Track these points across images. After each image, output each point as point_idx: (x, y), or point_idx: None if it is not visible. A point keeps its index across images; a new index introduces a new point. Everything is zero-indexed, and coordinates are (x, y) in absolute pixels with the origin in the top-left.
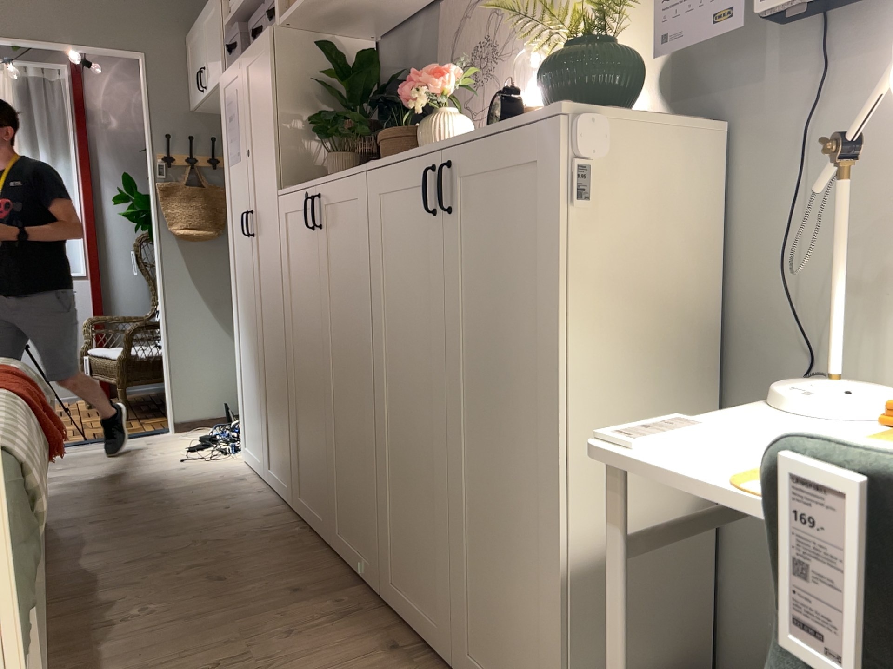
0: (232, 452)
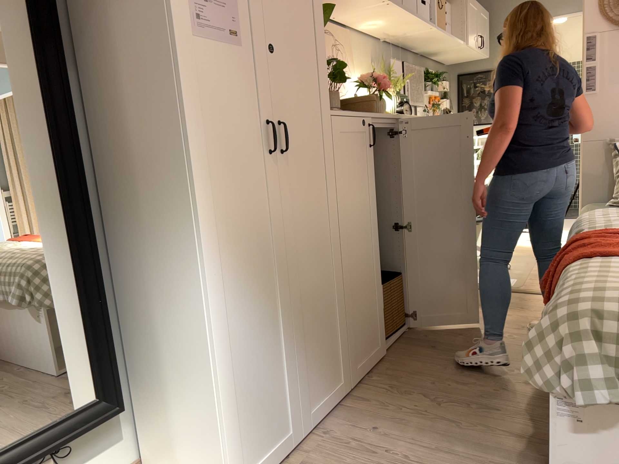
0: None
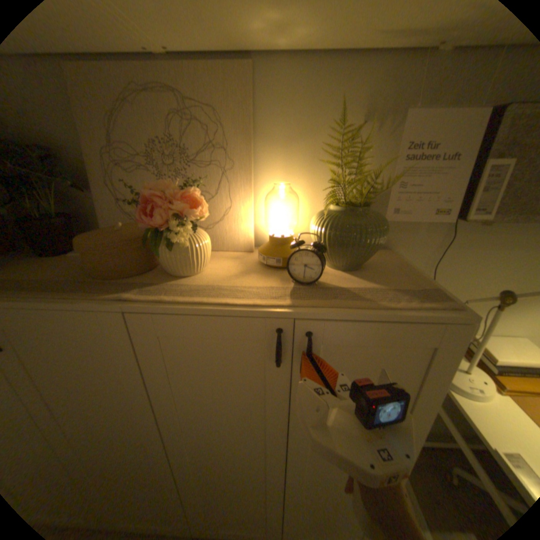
0: None
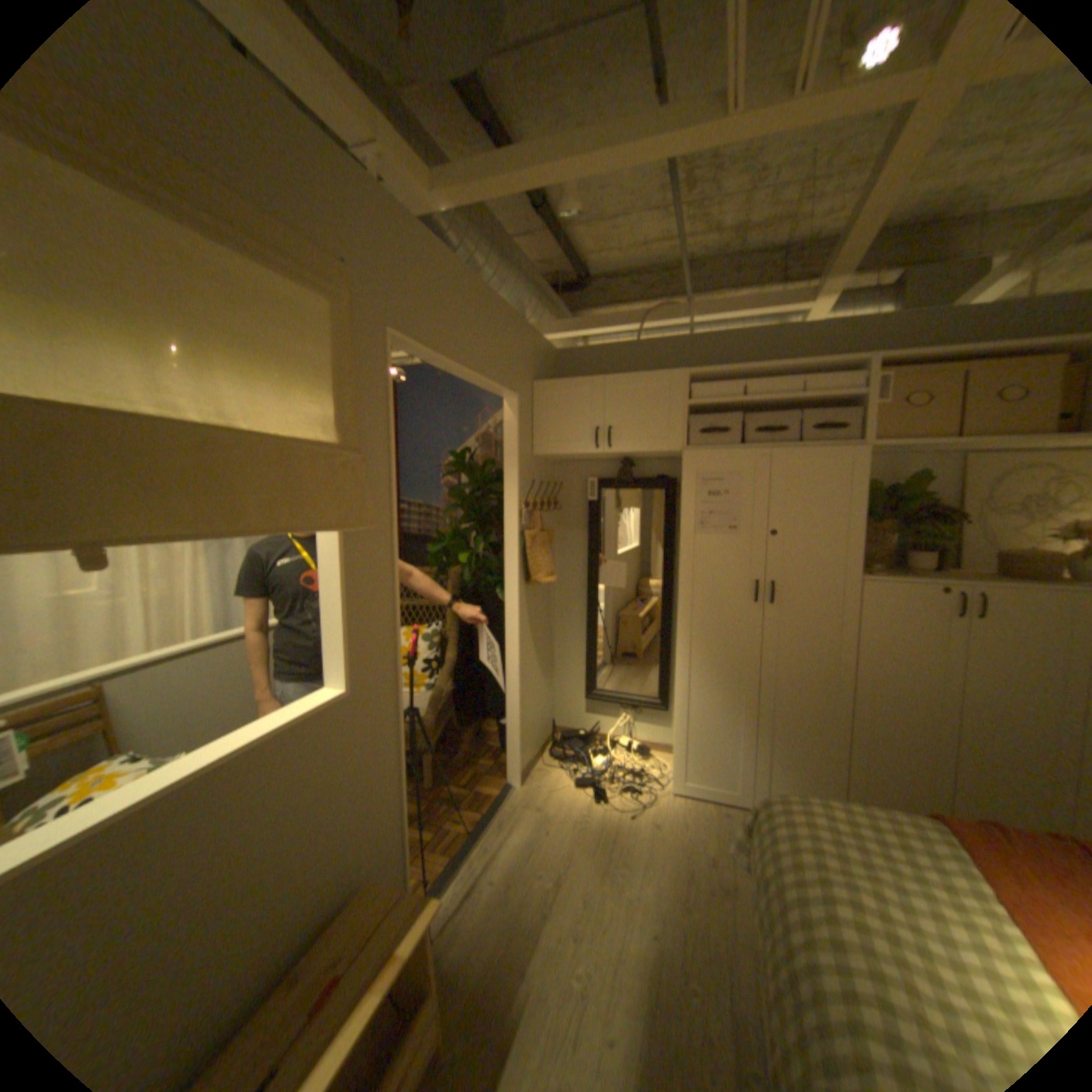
0: (635, 791)
